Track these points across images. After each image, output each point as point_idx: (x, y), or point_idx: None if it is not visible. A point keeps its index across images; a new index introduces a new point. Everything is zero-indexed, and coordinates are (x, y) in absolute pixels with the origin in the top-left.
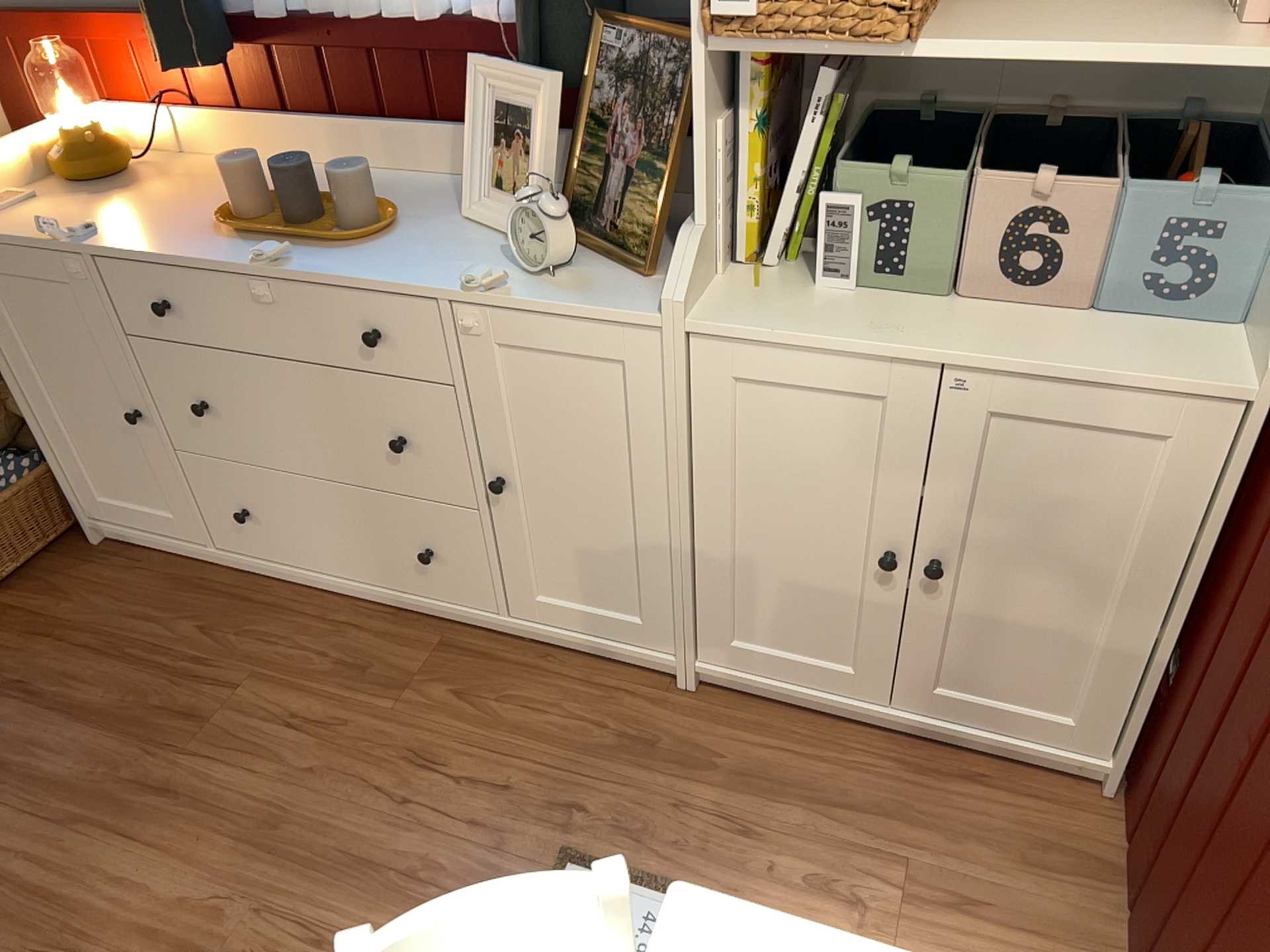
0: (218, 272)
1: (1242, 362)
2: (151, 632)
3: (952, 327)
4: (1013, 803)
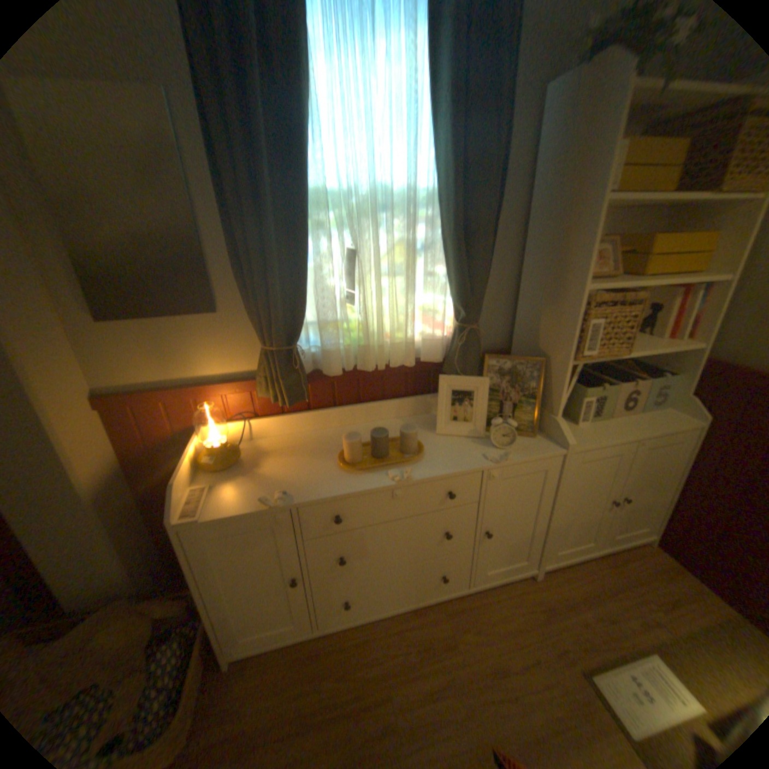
0: (369, 492)
1: (693, 417)
2: (310, 708)
3: (628, 427)
4: (647, 565)
